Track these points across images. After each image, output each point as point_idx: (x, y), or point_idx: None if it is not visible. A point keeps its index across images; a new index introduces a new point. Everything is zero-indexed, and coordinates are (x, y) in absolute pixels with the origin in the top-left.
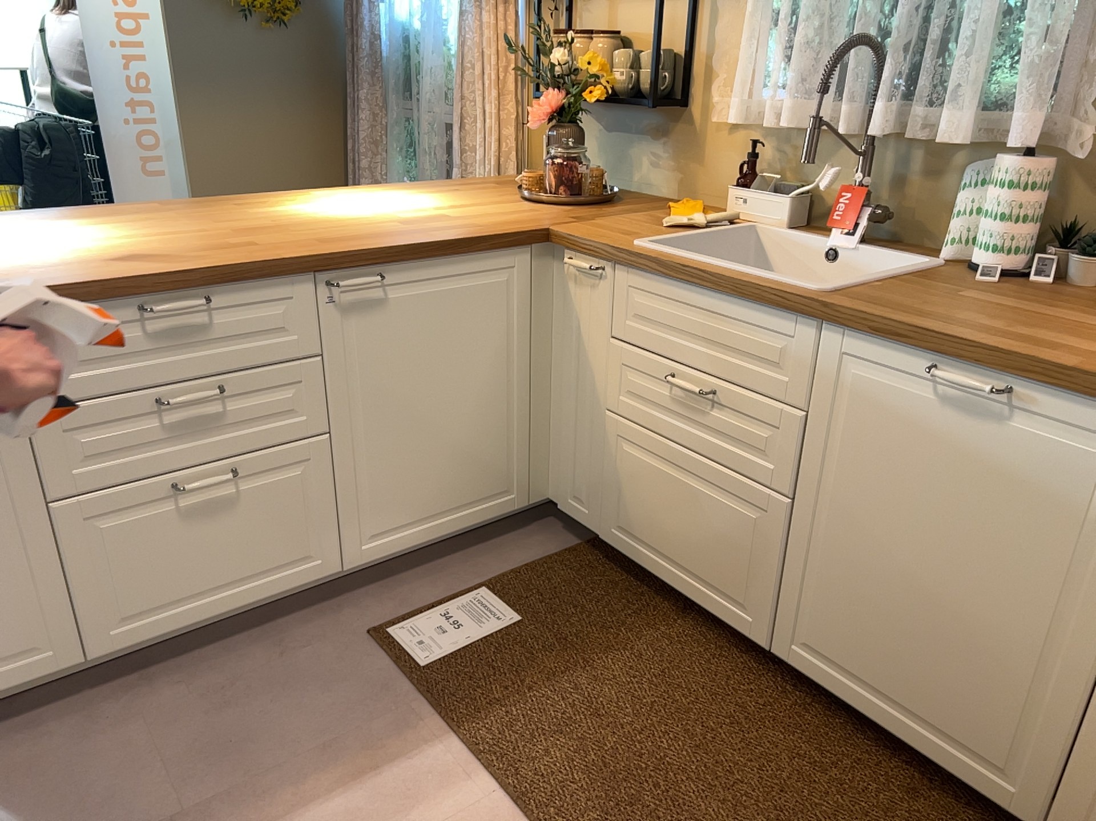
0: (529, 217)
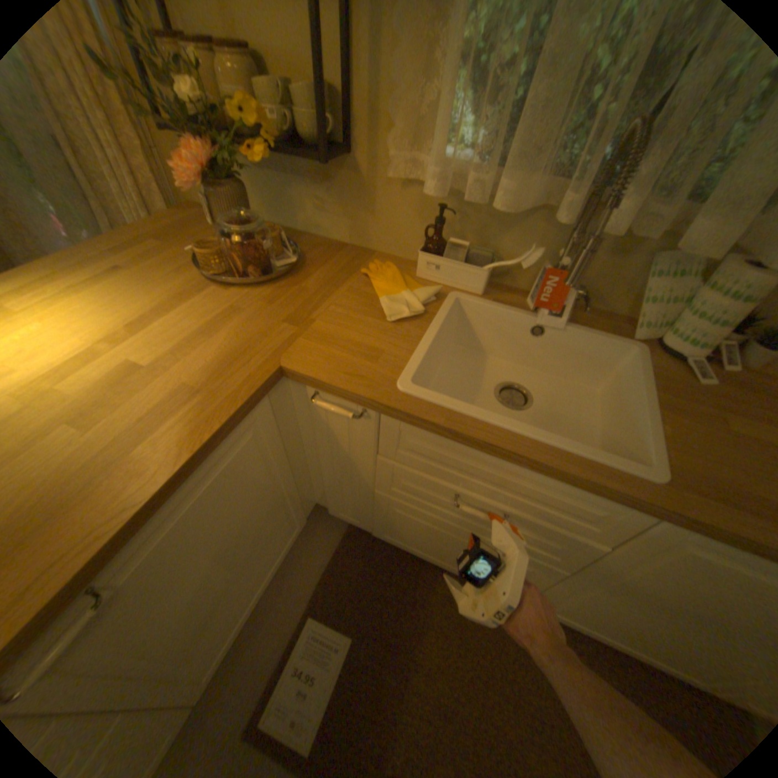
0: (239, 331)
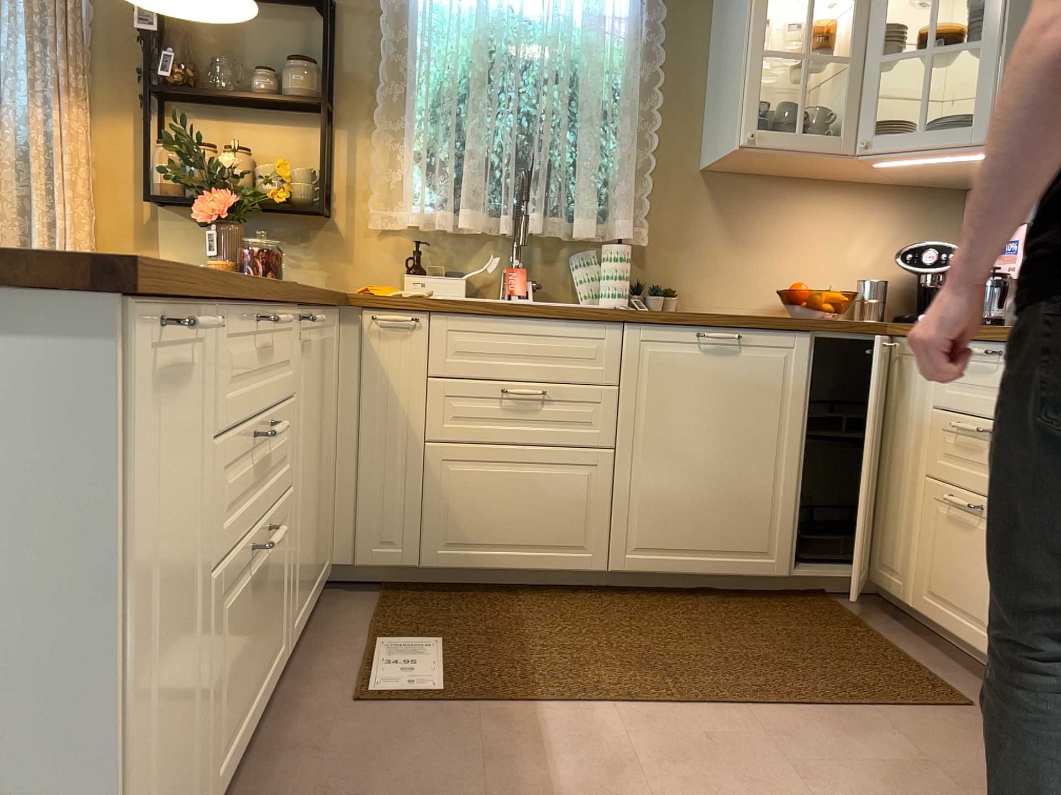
0: None
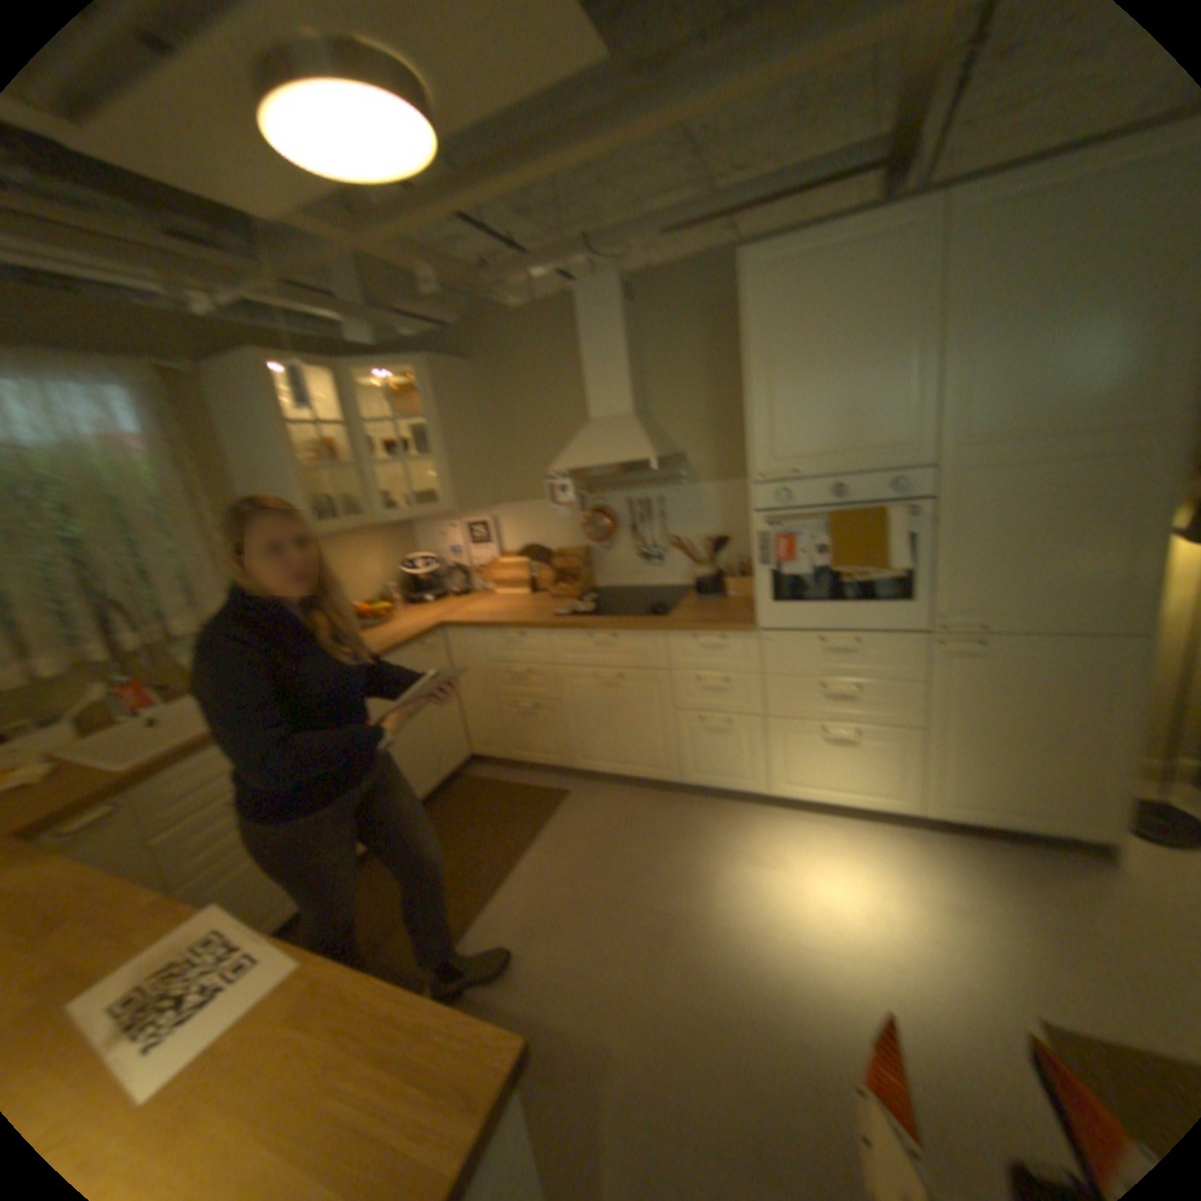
0: None
